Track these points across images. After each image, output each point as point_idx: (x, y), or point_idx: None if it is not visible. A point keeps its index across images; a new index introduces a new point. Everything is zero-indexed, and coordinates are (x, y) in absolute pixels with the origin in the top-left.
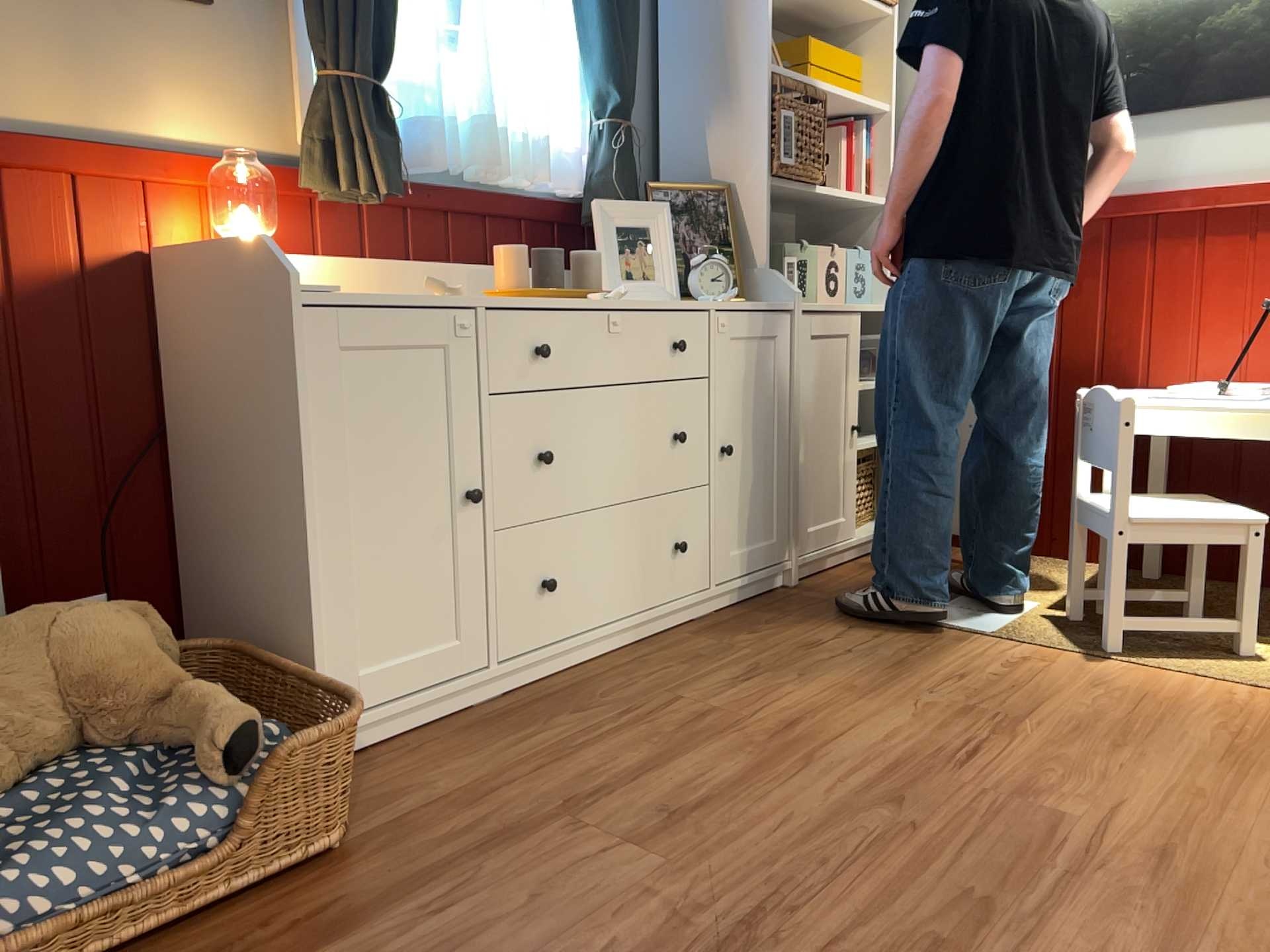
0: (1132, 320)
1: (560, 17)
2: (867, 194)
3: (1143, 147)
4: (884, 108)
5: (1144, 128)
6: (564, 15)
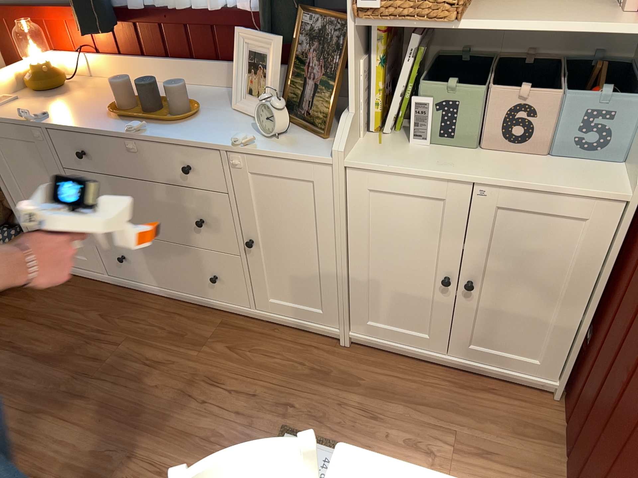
0: None
1: None
2: None
3: None
4: None
5: None
6: None
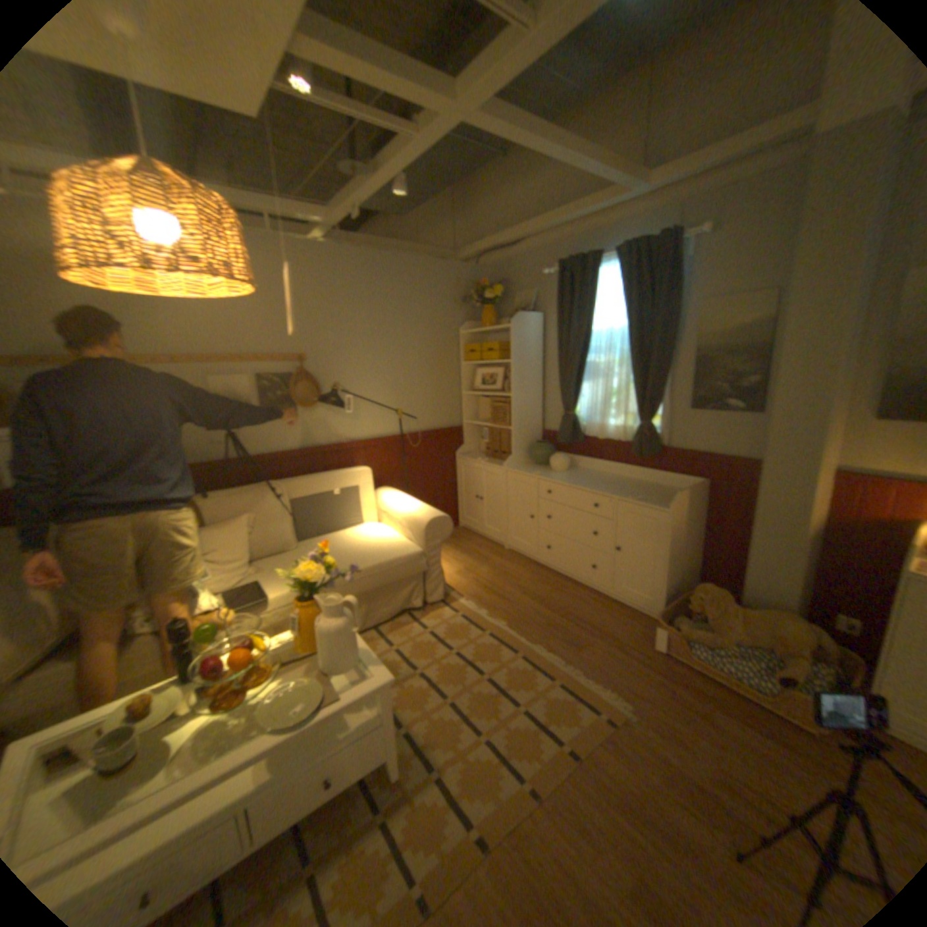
0: None
1: None
2: None
3: None
4: None
5: None
6: None
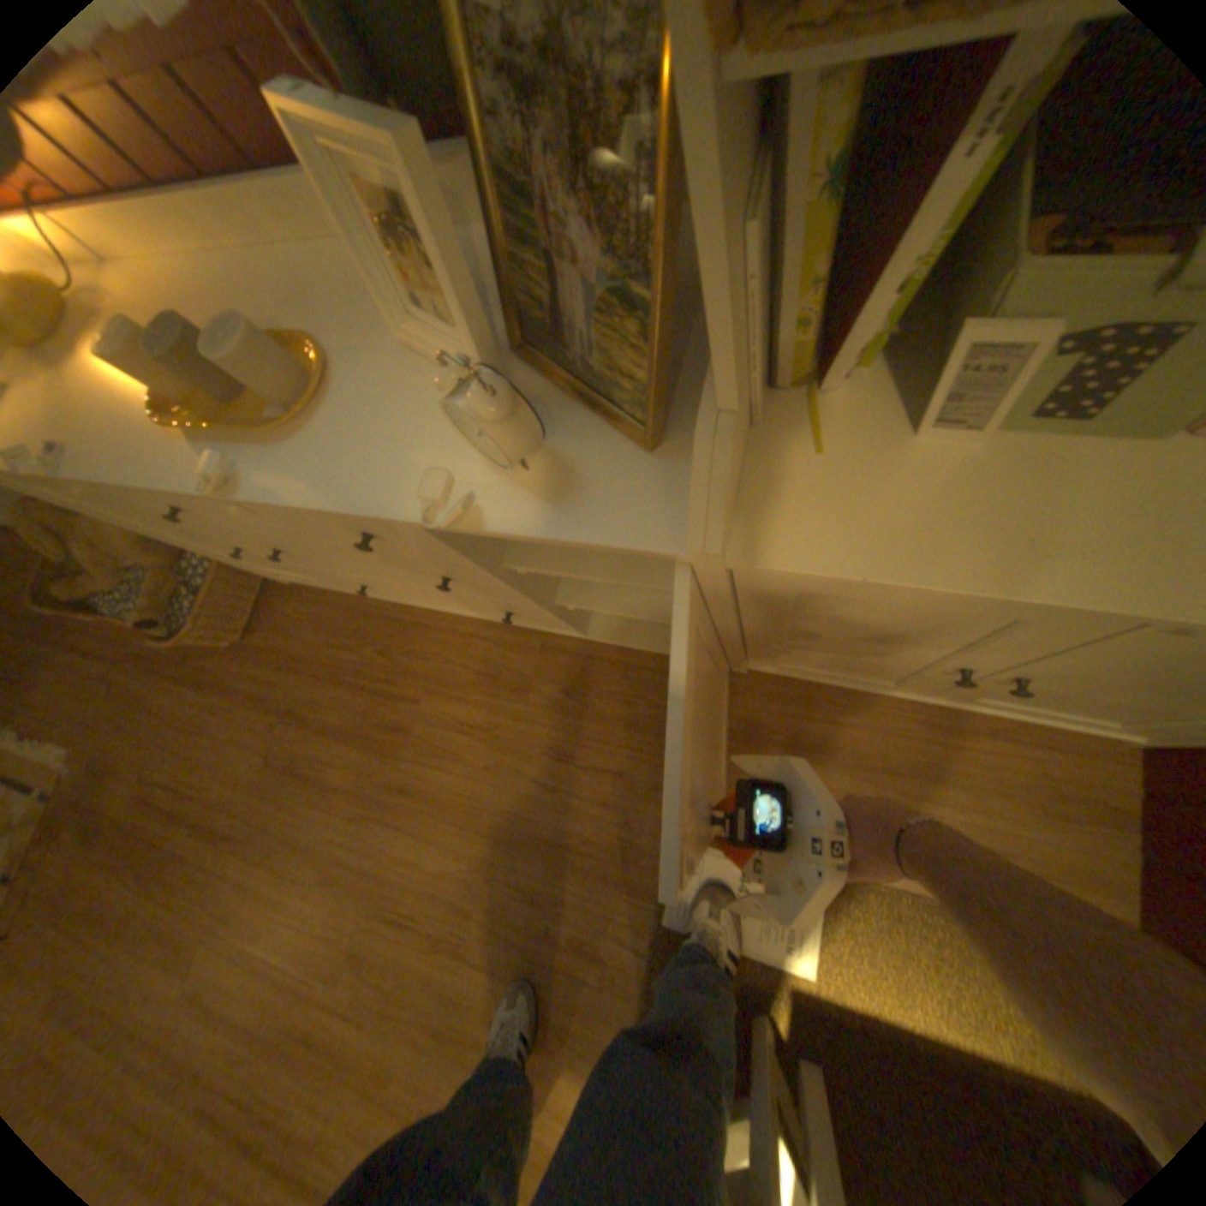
0: None
1: None
2: None
3: None
4: None
5: None
6: None
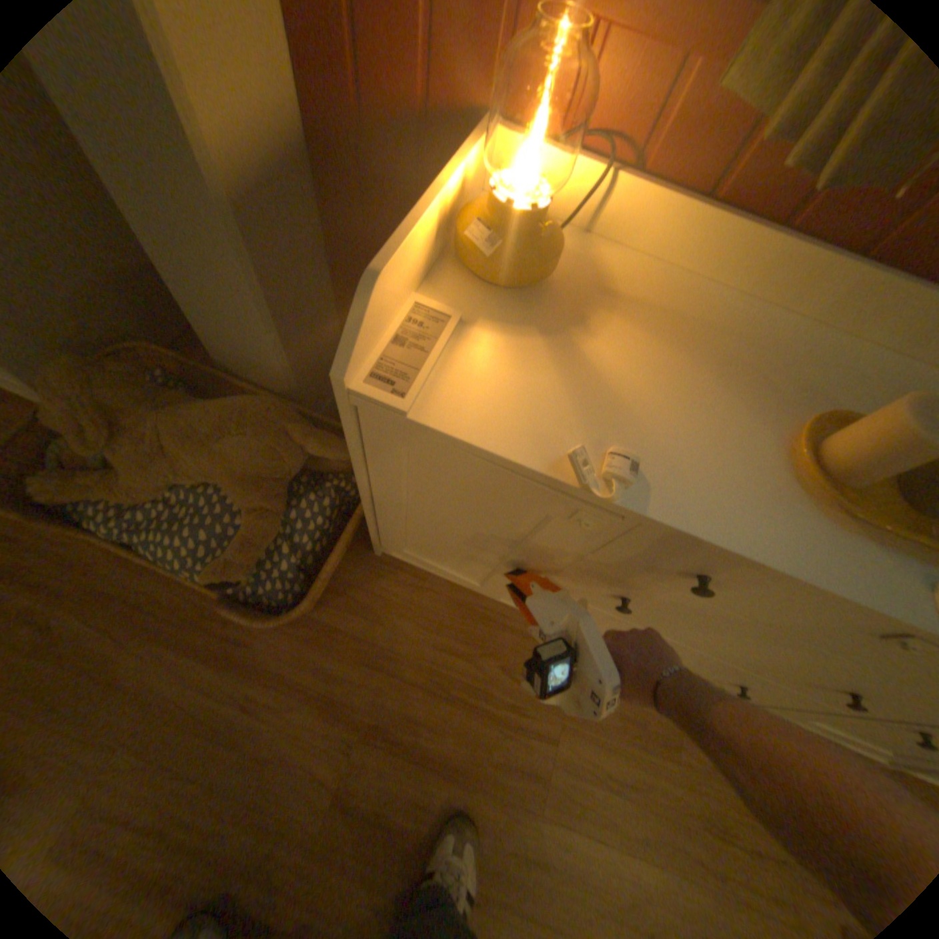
0: None
1: None
2: None
3: None
4: None
5: None
6: None
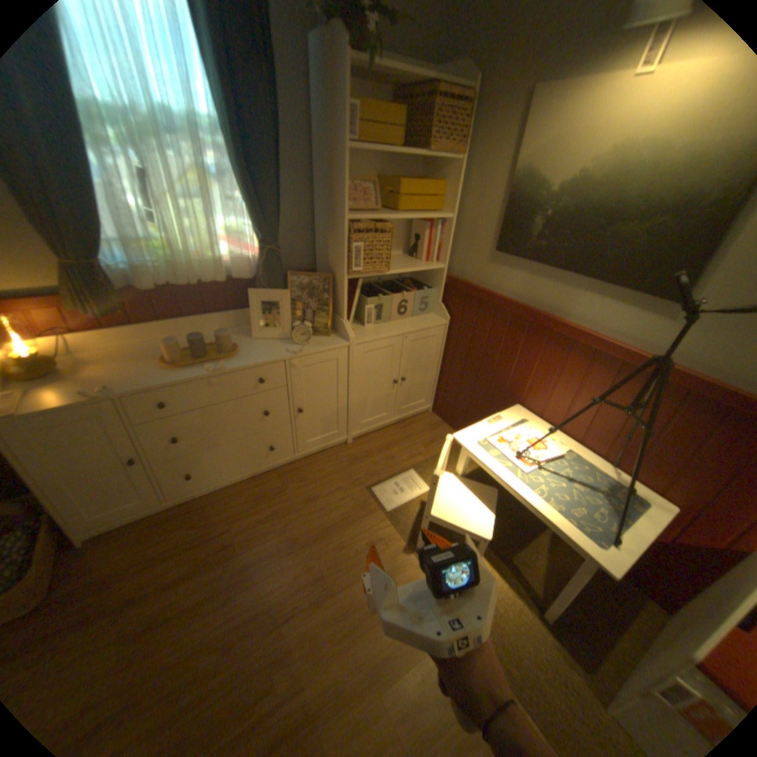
0: (527, 374)
1: (230, 186)
2: (435, 260)
3: (560, 289)
4: (448, 217)
5: (564, 278)
6: (230, 186)
